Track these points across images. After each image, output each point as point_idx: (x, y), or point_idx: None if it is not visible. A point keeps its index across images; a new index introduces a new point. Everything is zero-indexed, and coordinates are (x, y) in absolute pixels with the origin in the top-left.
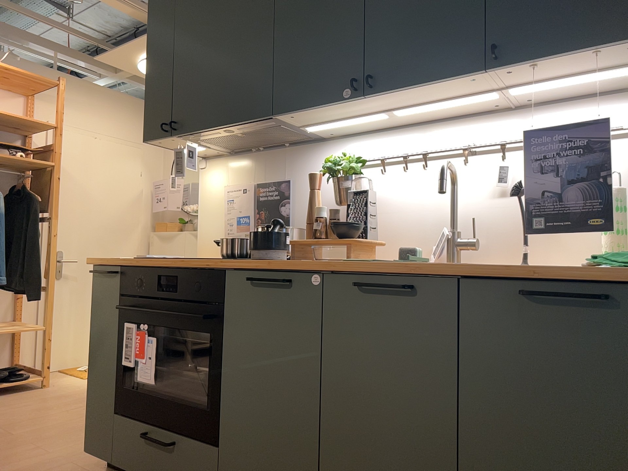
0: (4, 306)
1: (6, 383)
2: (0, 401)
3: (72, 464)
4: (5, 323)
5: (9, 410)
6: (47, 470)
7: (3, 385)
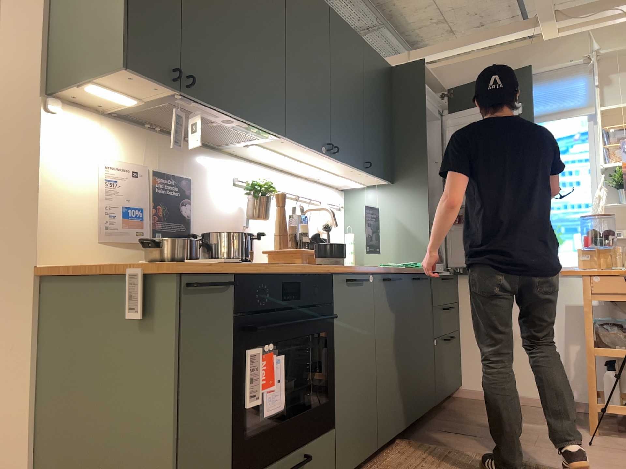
0: None
1: None
2: None
3: None
4: None
5: None
6: None
7: None
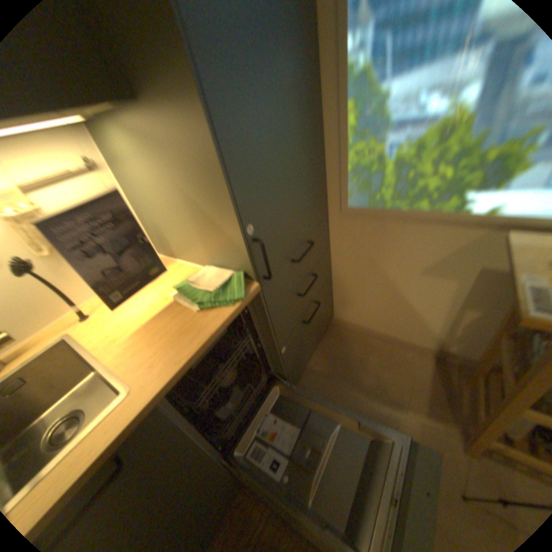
0: None
1: None
2: None
3: None
4: None
5: None
6: None
7: None
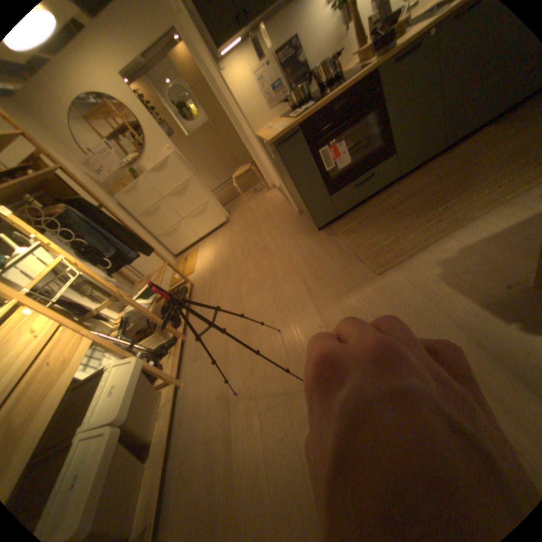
0: (121, 281)
1: (185, 294)
2: (199, 296)
3: (306, 242)
4: (136, 284)
5: (217, 288)
6: (308, 249)
7: (187, 295)
